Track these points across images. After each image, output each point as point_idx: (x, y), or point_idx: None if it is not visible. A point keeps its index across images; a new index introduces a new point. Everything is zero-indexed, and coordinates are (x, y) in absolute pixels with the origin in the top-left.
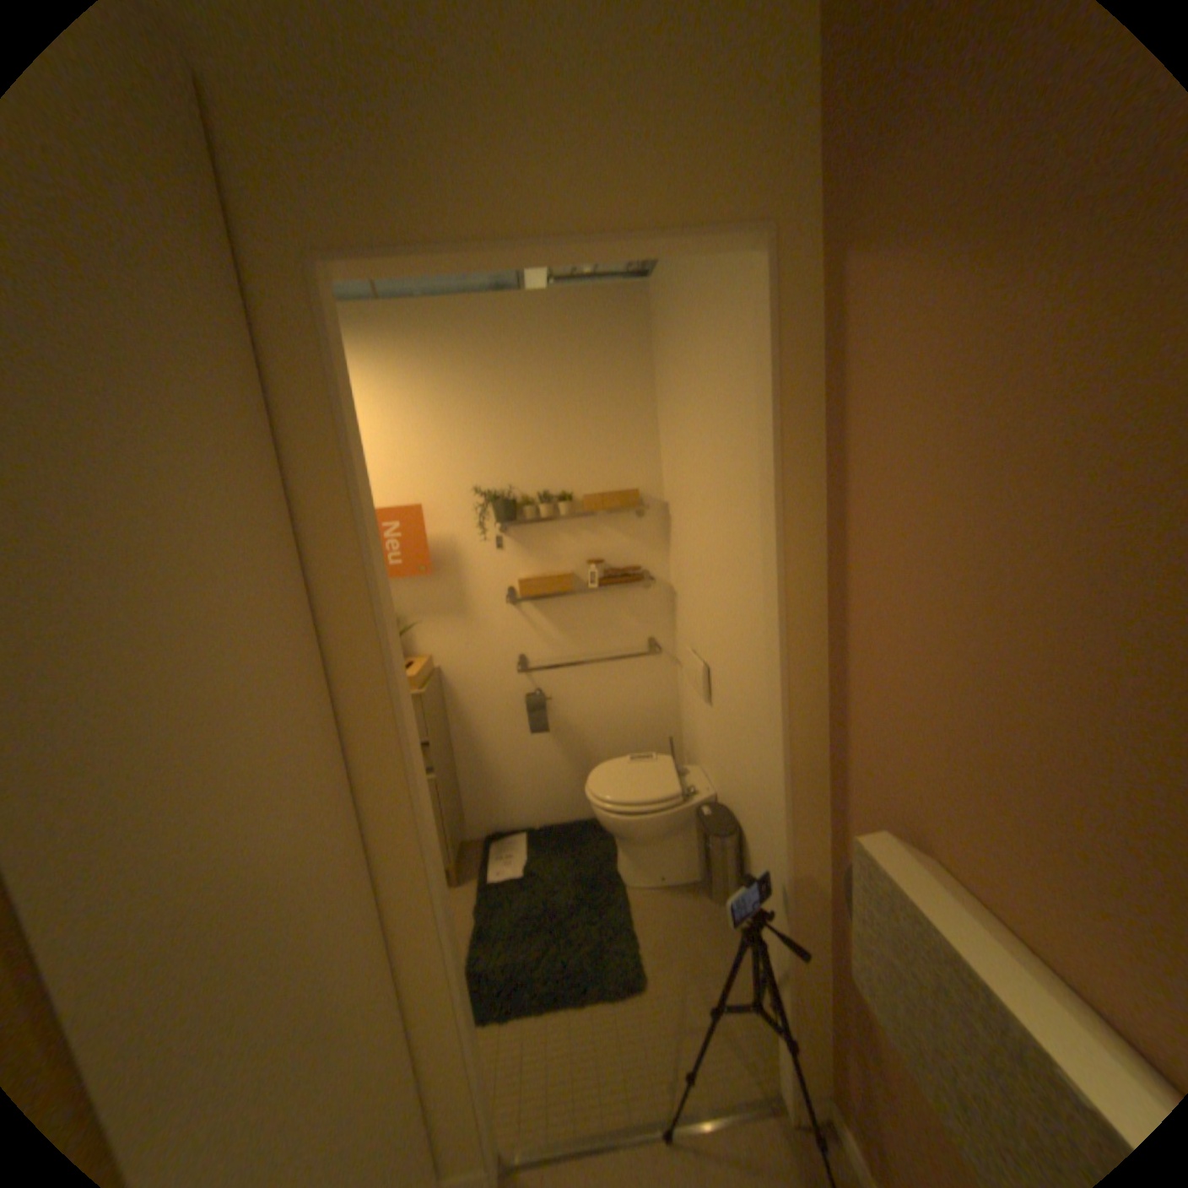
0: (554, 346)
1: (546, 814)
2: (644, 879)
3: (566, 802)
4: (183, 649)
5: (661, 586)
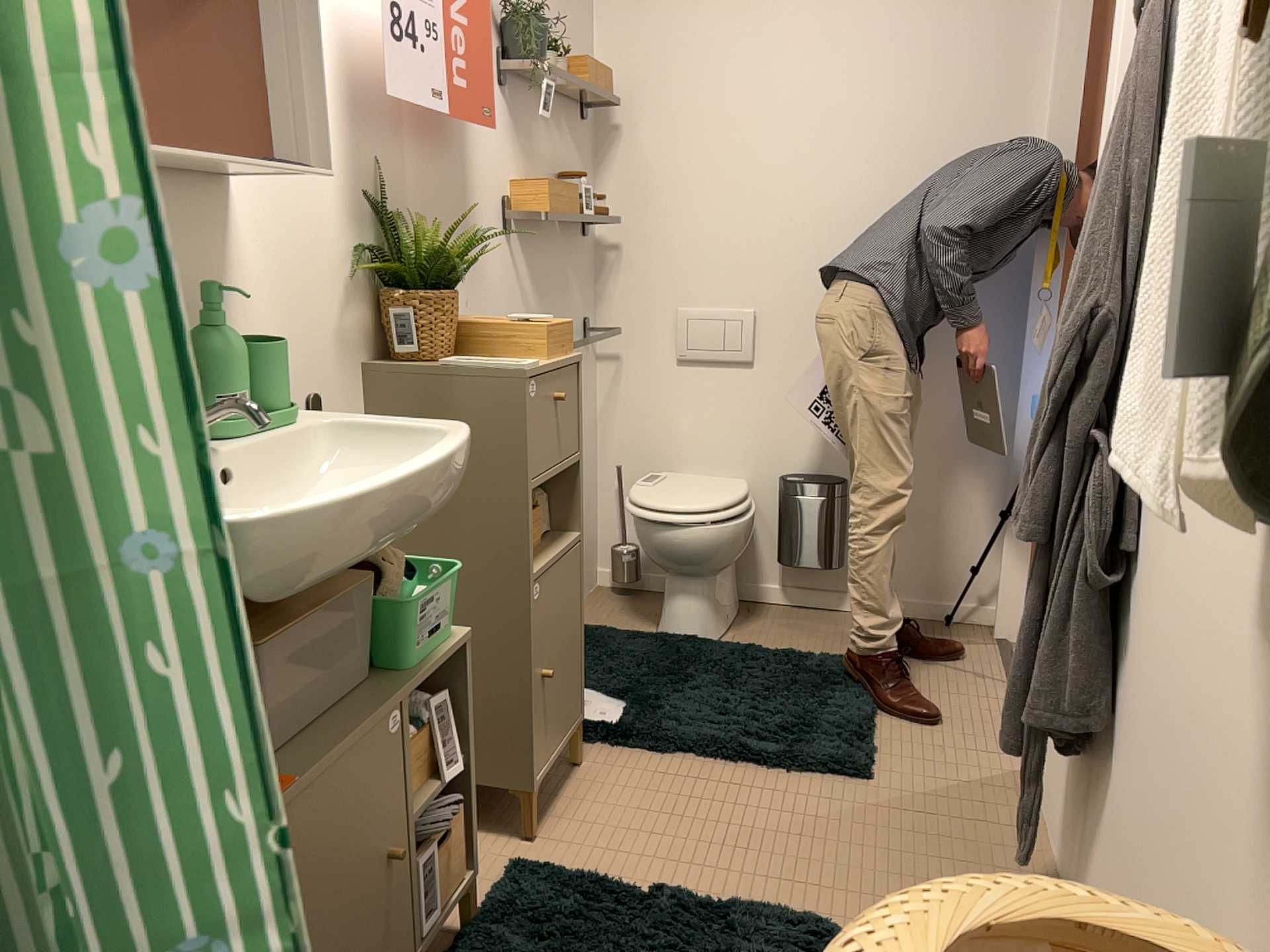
0: None
1: None
2: (721, 621)
3: None
4: None
5: (592, 240)
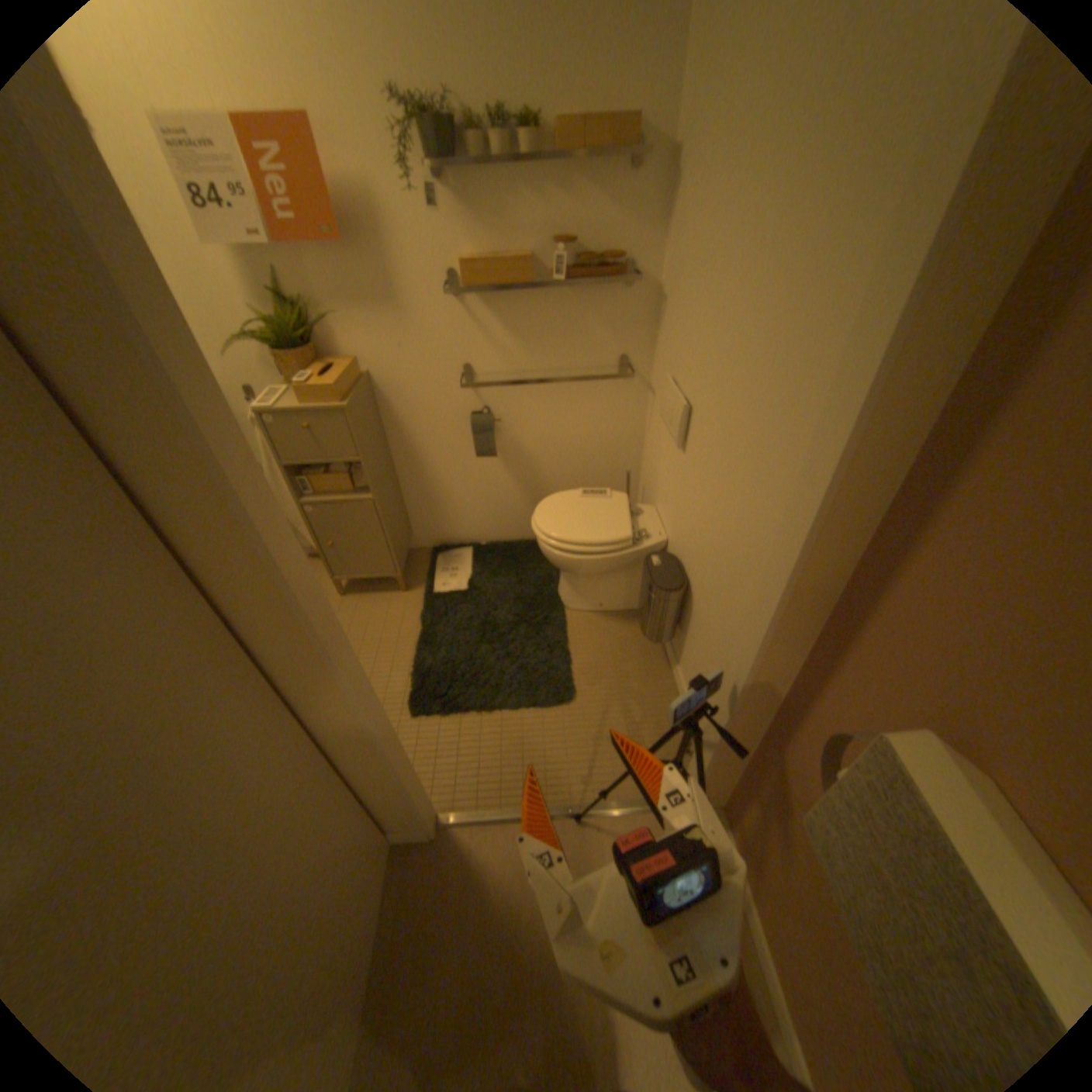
0: None
1: (493, 530)
2: (582, 601)
3: (513, 521)
4: None
5: (648, 282)
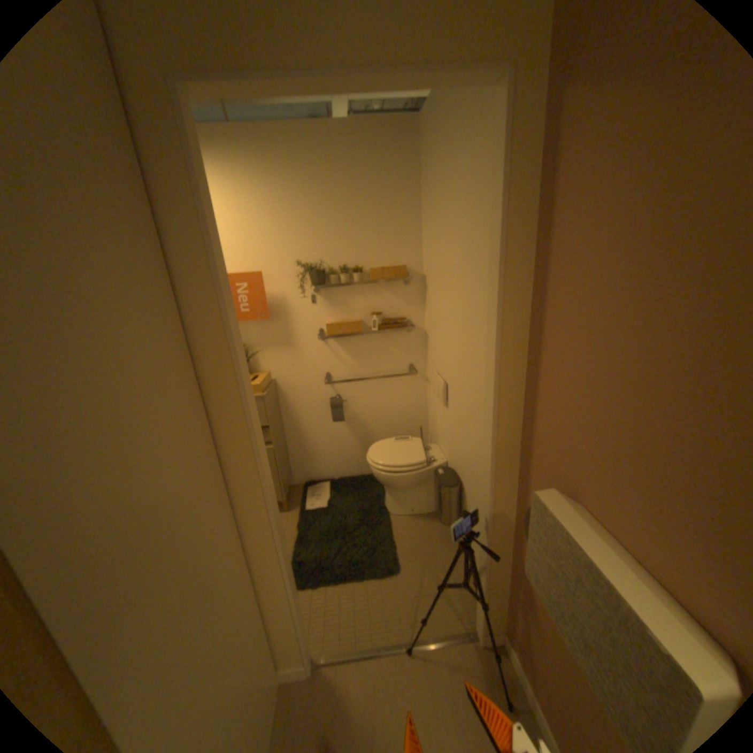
0: (351, 161)
1: (342, 471)
2: (401, 510)
3: (355, 464)
4: (95, 362)
5: (419, 331)
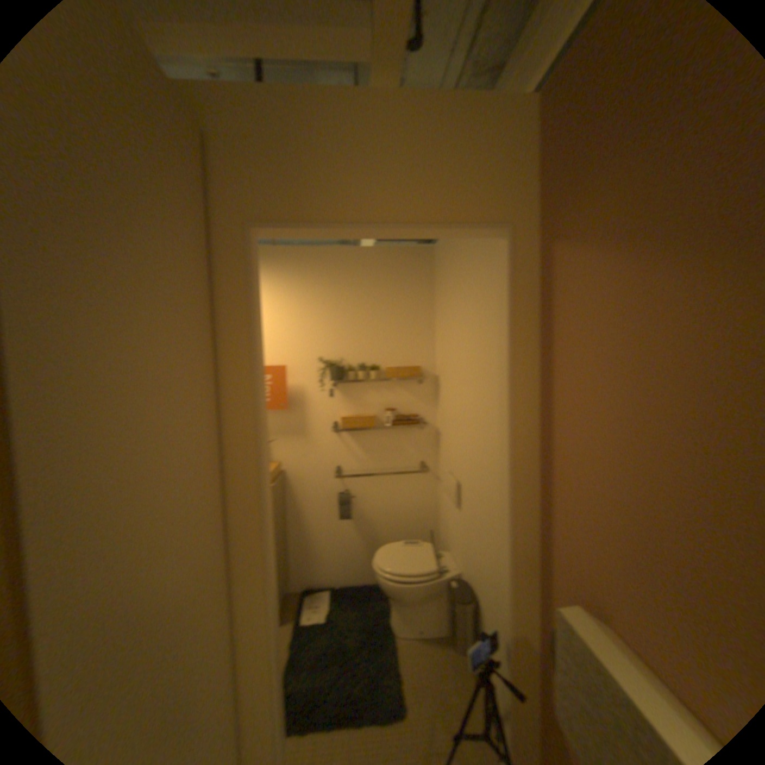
0: (374, 278)
1: (342, 578)
2: (407, 631)
3: (357, 570)
4: (142, 444)
5: (429, 428)
